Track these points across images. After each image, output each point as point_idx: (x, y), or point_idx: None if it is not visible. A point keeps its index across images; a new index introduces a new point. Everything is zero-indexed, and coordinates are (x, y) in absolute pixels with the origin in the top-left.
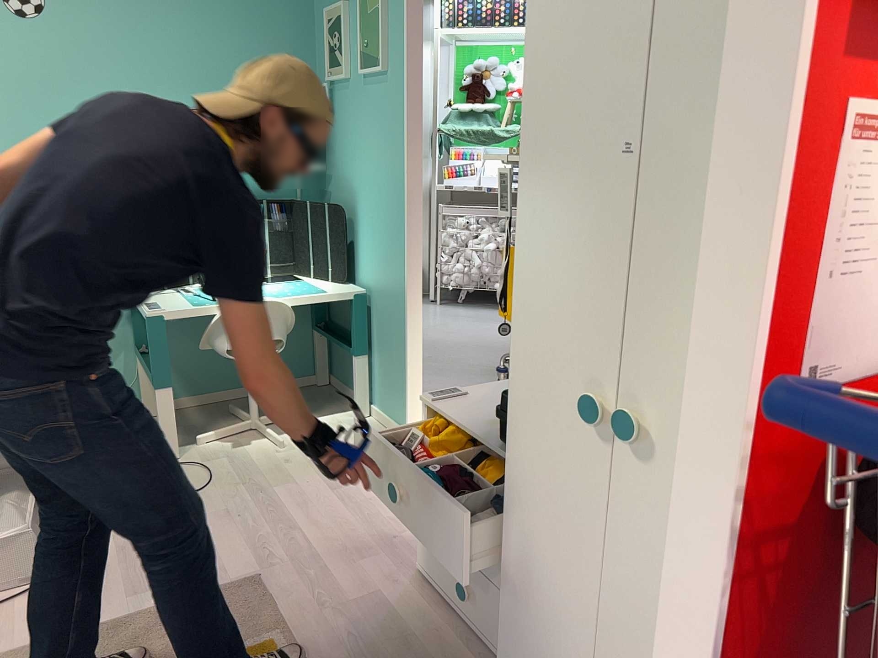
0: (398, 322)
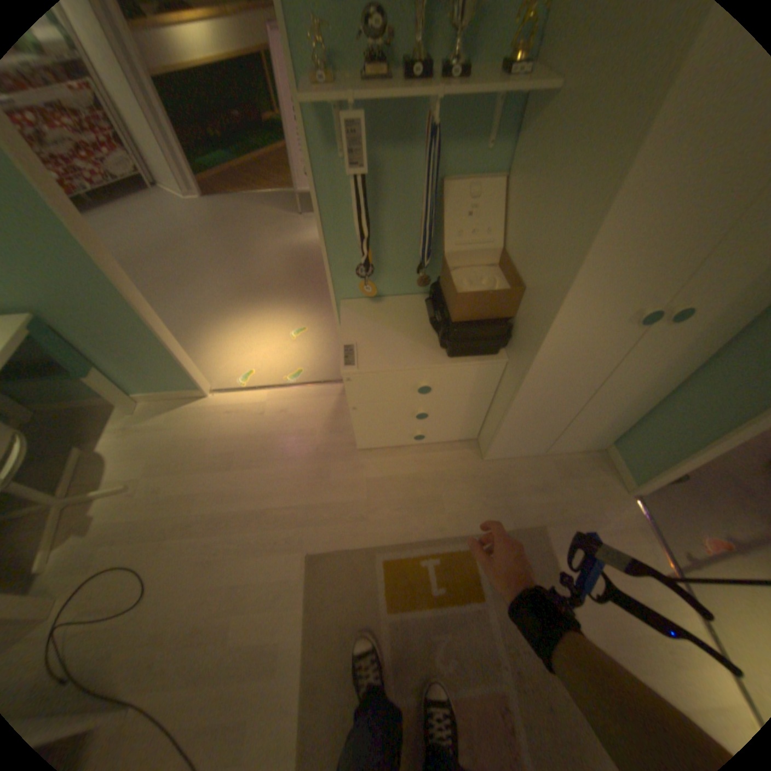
0: (124, 321)
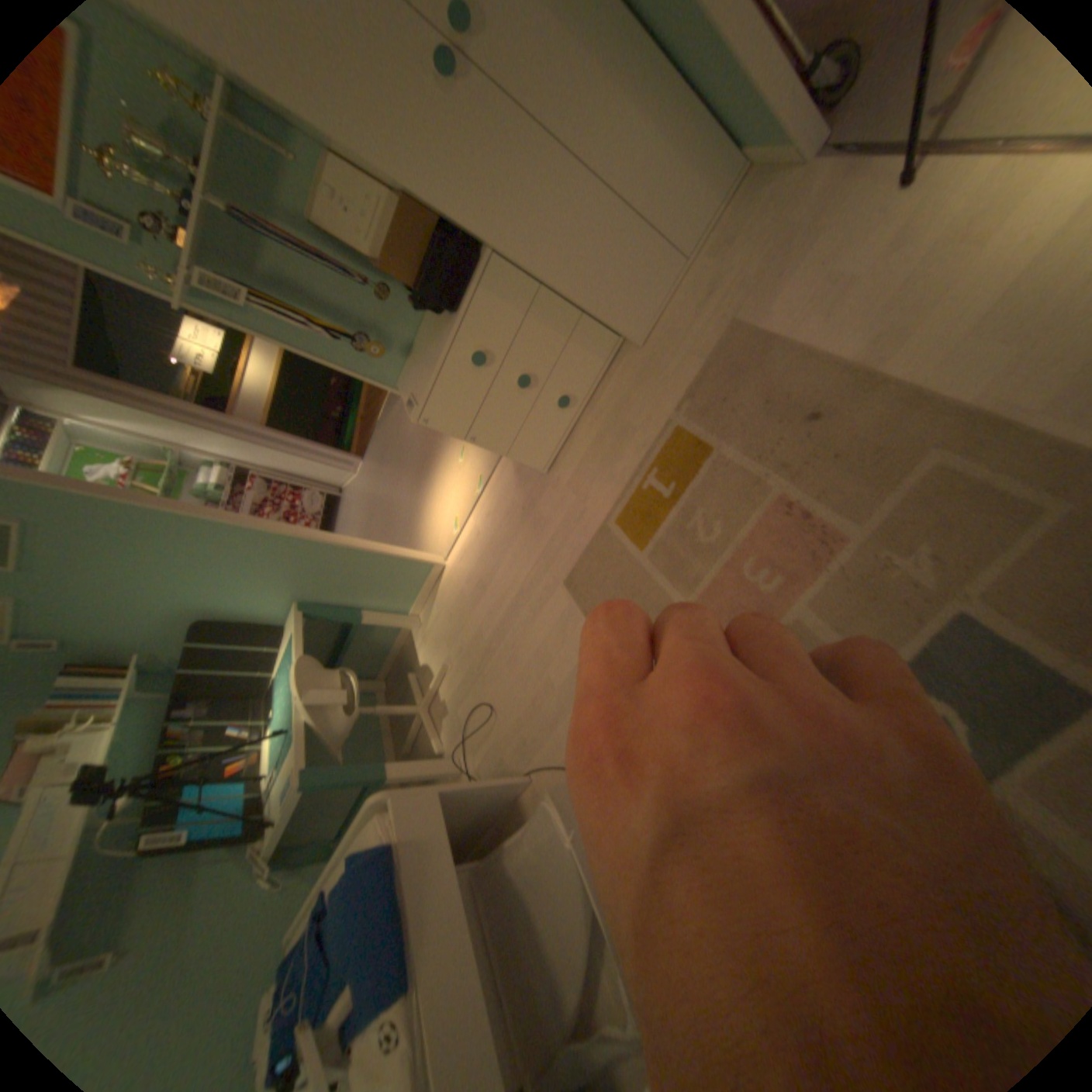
0: (332, 555)
